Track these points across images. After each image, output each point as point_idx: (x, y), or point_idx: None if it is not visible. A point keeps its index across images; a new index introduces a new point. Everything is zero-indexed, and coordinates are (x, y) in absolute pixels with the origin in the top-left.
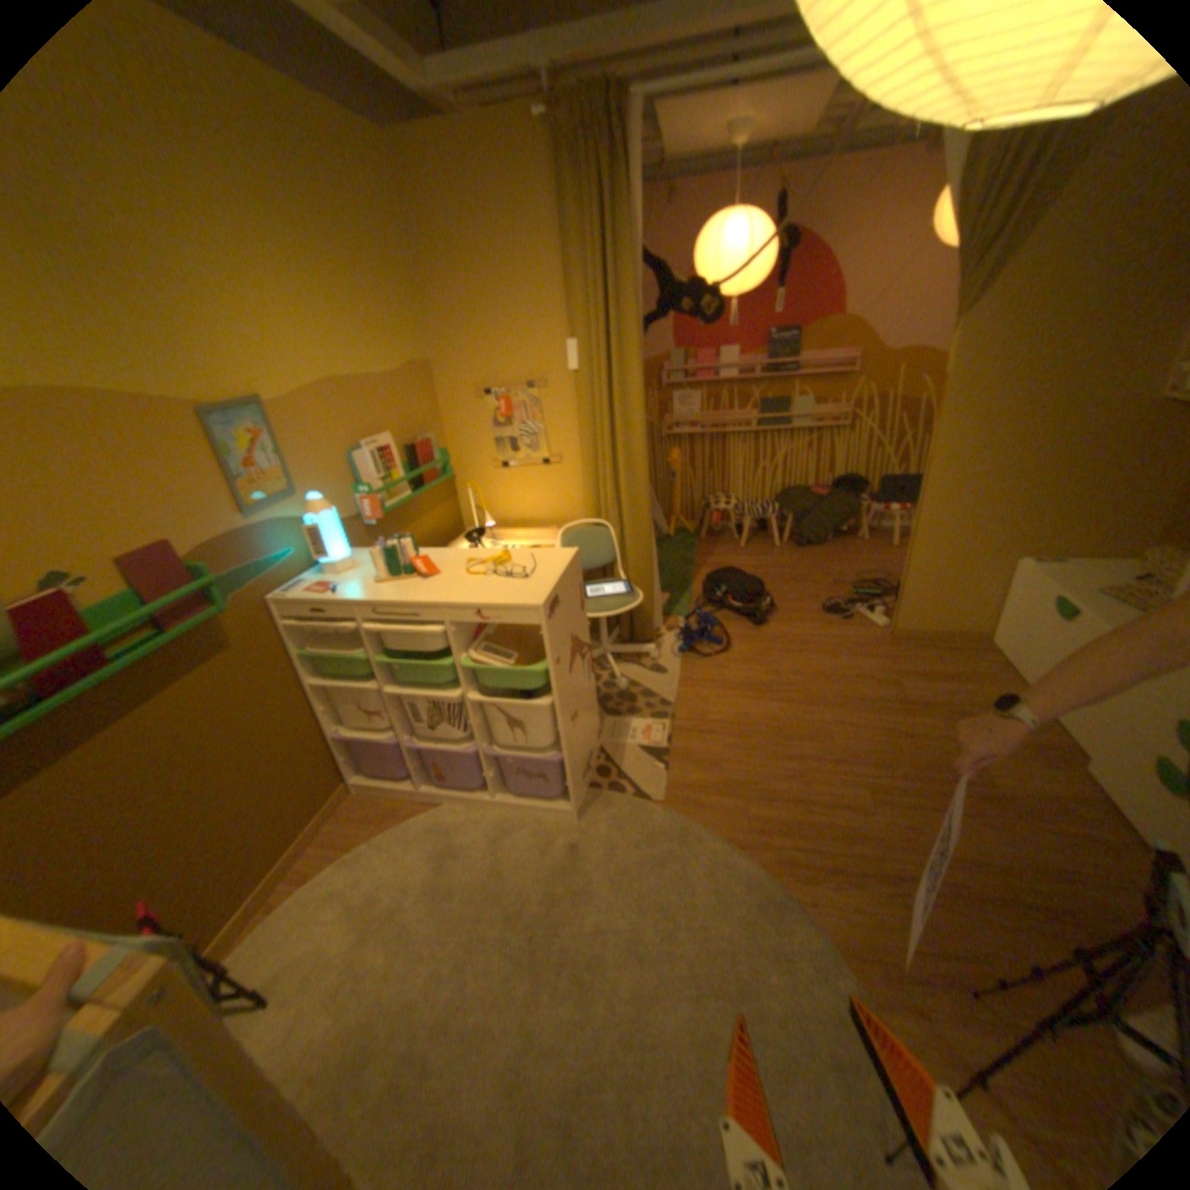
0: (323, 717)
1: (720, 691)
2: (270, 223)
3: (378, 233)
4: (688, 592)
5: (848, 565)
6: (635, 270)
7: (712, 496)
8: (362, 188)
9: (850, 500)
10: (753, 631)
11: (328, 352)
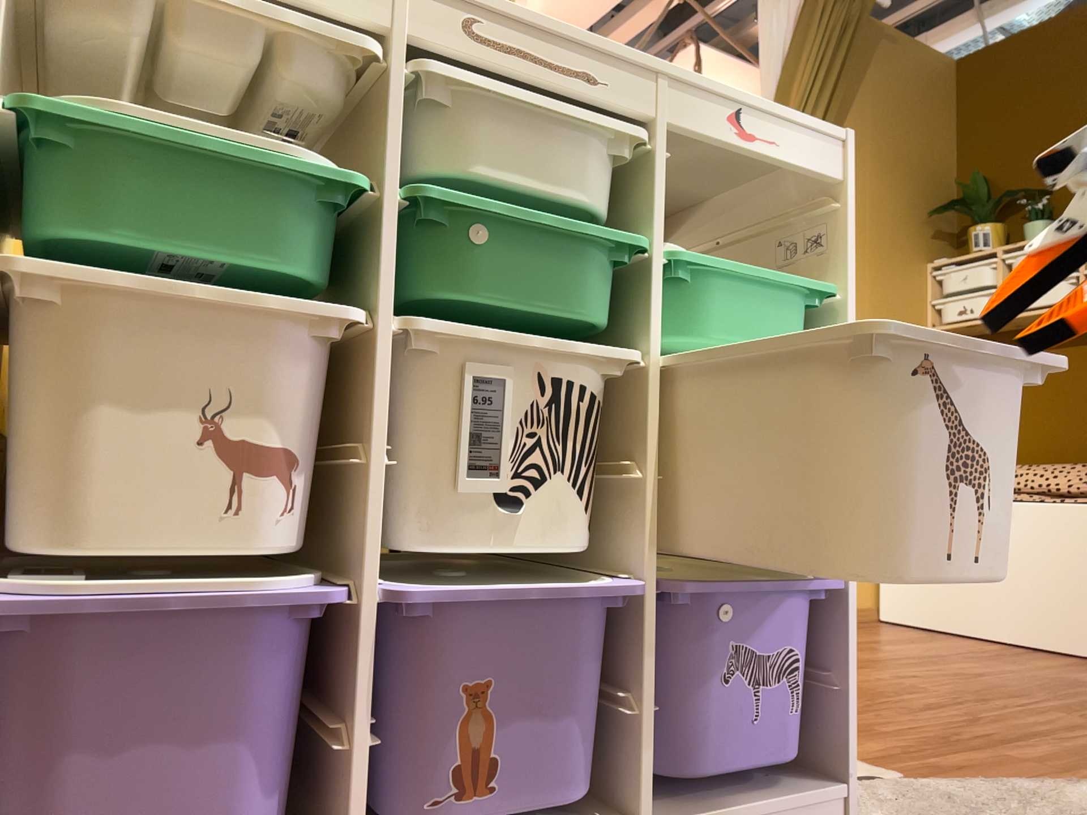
0: None
1: None
2: None
3: None
4: None
5: None
6: None
7: None
8: None
9: None
10: None
11: None
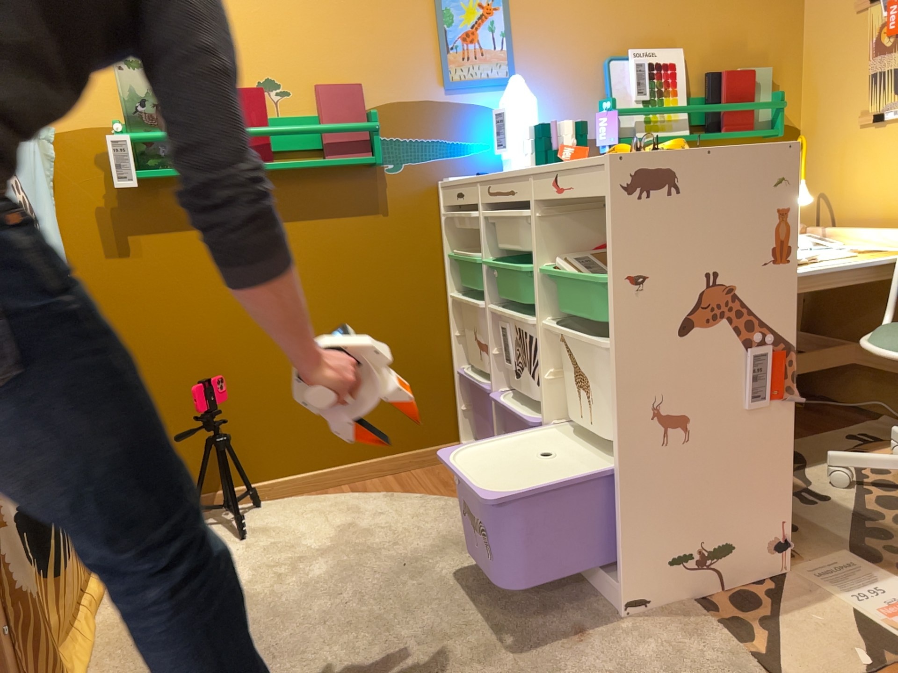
0: (458, 345)
1: None
2: None
3: None
4: None
5: None
6: None
7: None
8: None
9: None
10: None
11: None
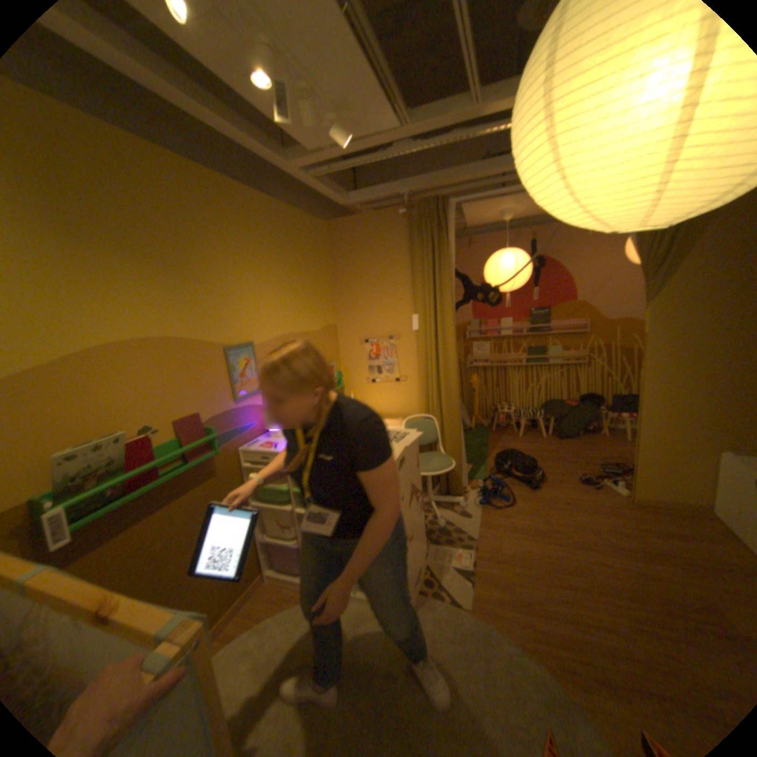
0: (257, 527)
1: (510, 534)
2: (271, 264)
3: (319, 266)
4: (485, 465)
5: (597, 453)
6: (451, 280)
7: (500, 404)
8: (314, 247)
9: (594, 409)
10: (532, 494)
11: (288, 321)
